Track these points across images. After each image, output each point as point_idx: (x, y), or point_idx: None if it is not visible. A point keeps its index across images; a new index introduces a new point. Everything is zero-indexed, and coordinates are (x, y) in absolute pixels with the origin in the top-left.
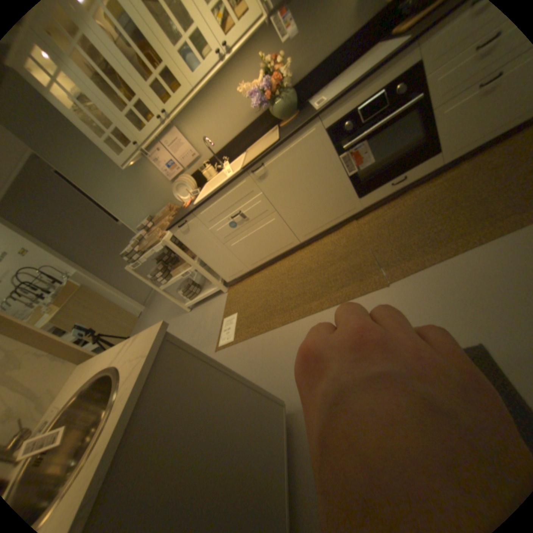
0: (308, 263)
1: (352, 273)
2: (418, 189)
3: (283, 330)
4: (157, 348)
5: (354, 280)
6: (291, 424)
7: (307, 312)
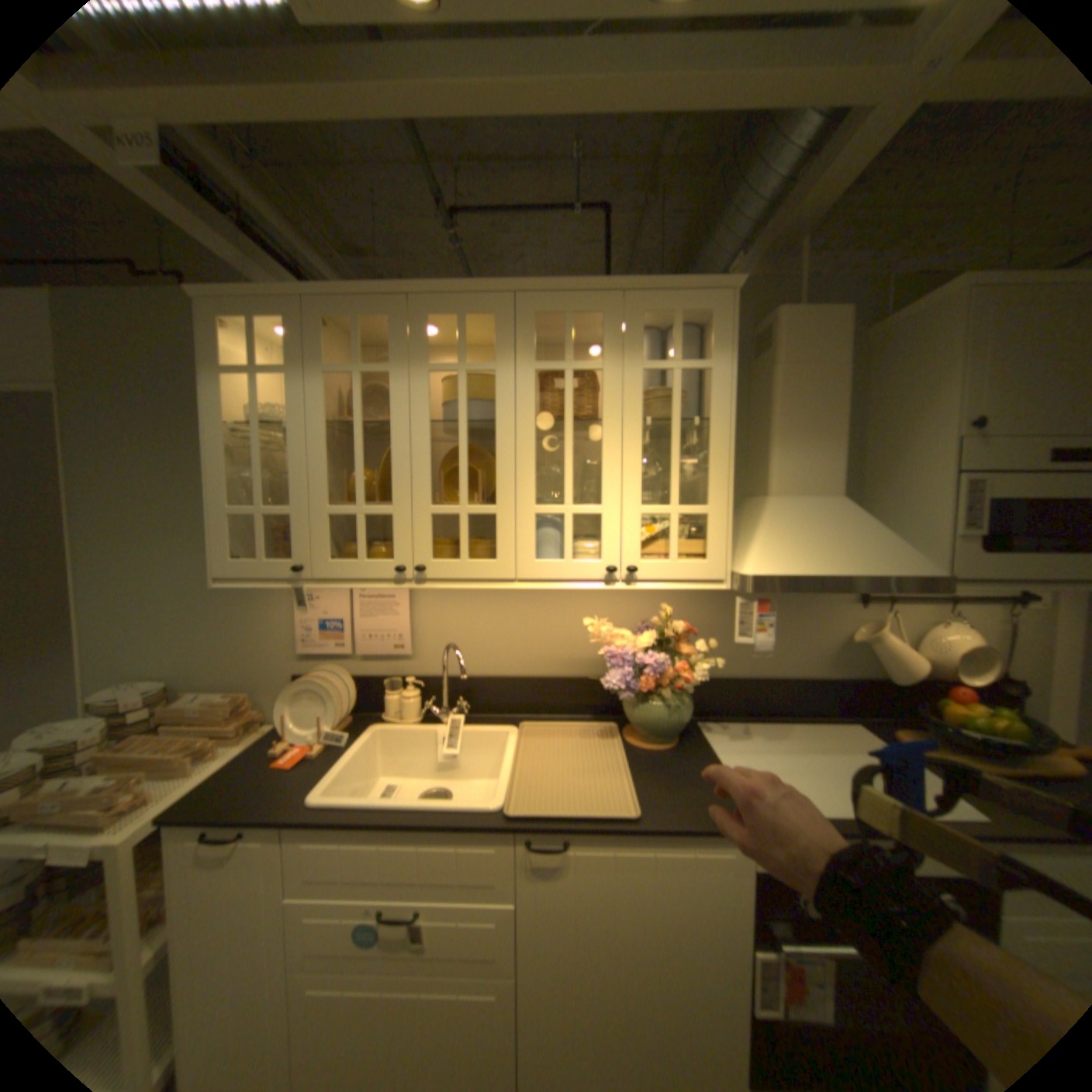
0: None
1: None
2: None
3: None
4: None
5: None
6: None
7: None
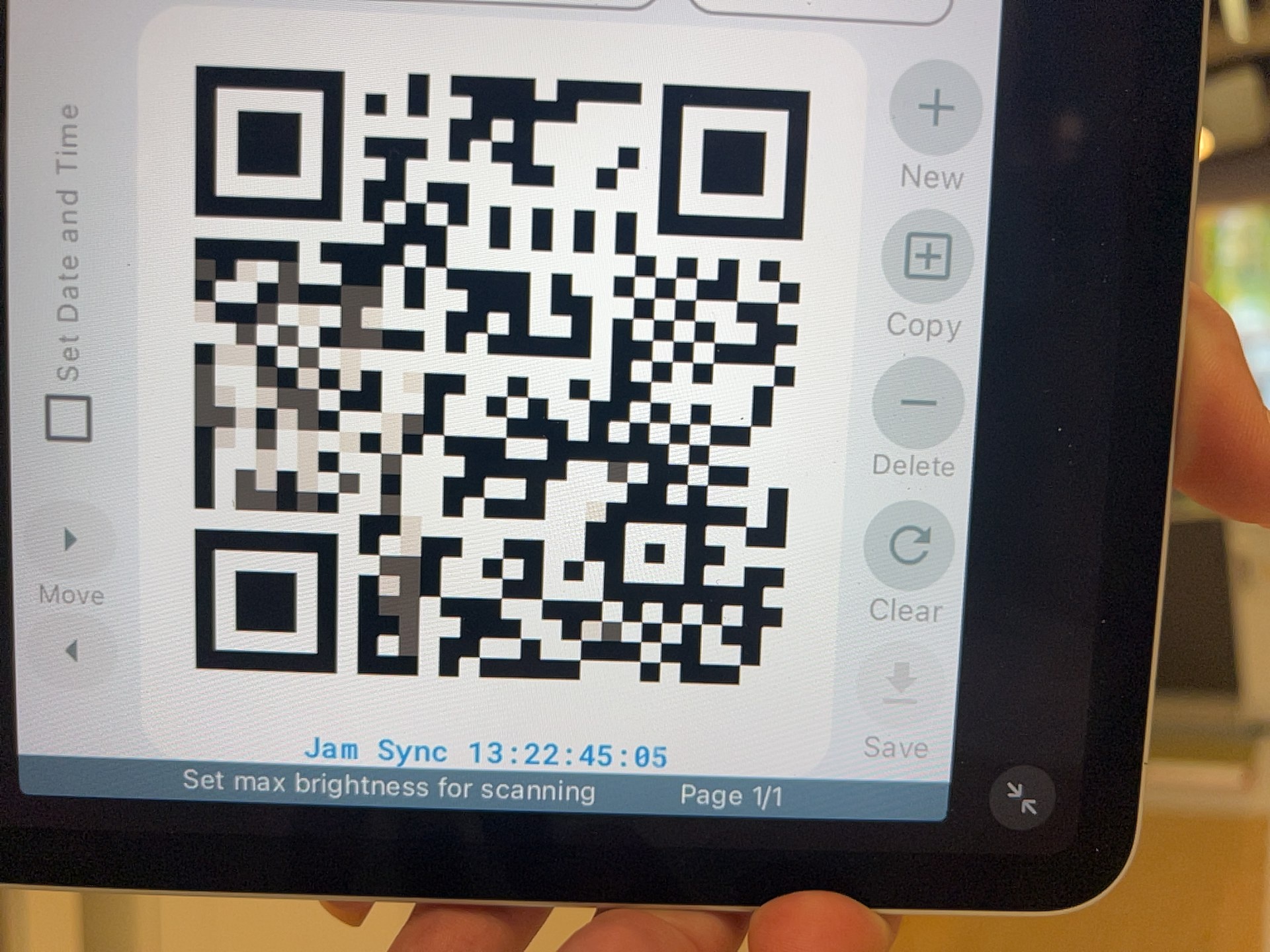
0: None
1: None
2: None
3: None
4: None
5: None
6: None
7: None
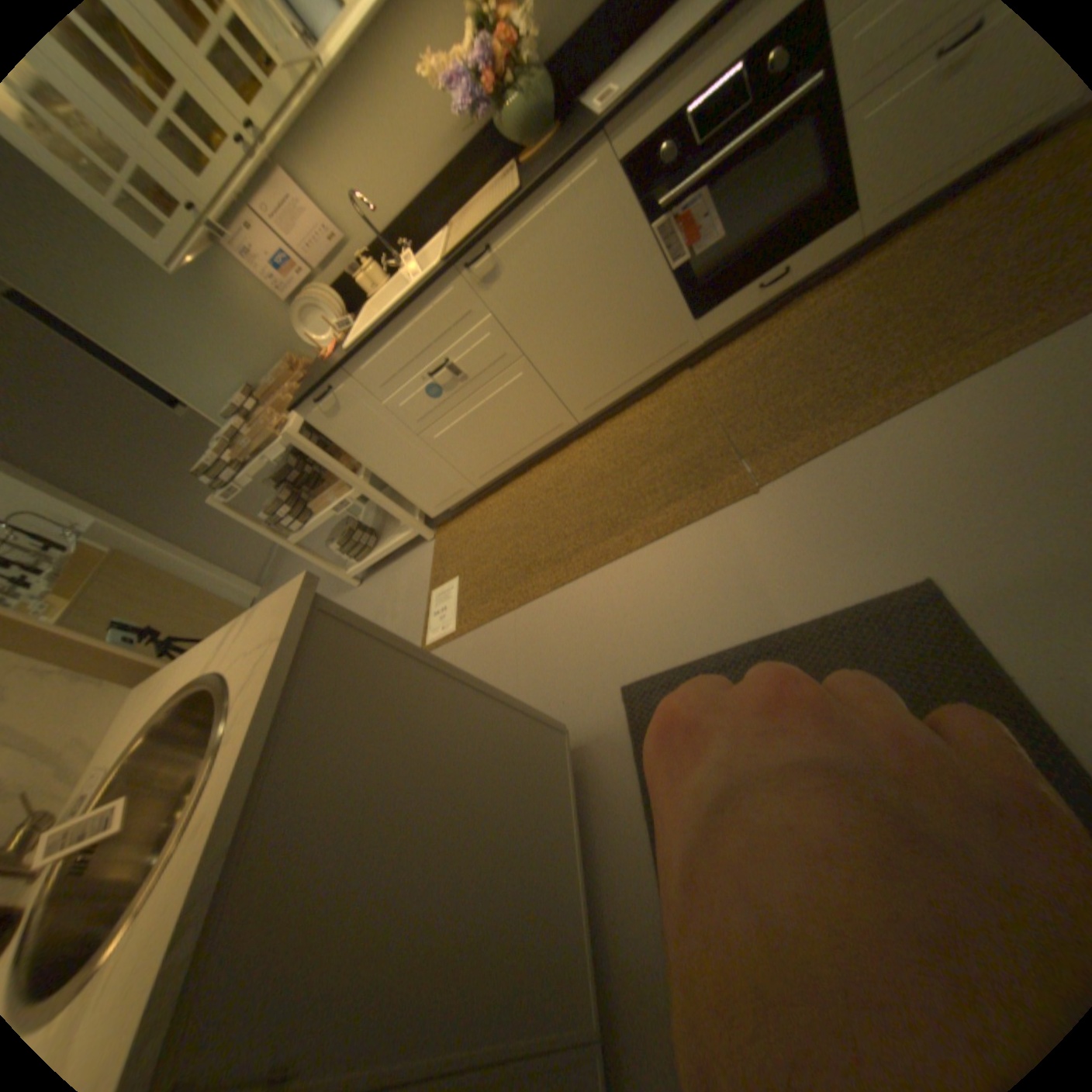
0: (597, 465)
1: (686, 475)
2: (812, 295)
3: (554, 599)
4: (300, 627)
5: (691, 488)
6: (581, 767)
7: (600, 559)
